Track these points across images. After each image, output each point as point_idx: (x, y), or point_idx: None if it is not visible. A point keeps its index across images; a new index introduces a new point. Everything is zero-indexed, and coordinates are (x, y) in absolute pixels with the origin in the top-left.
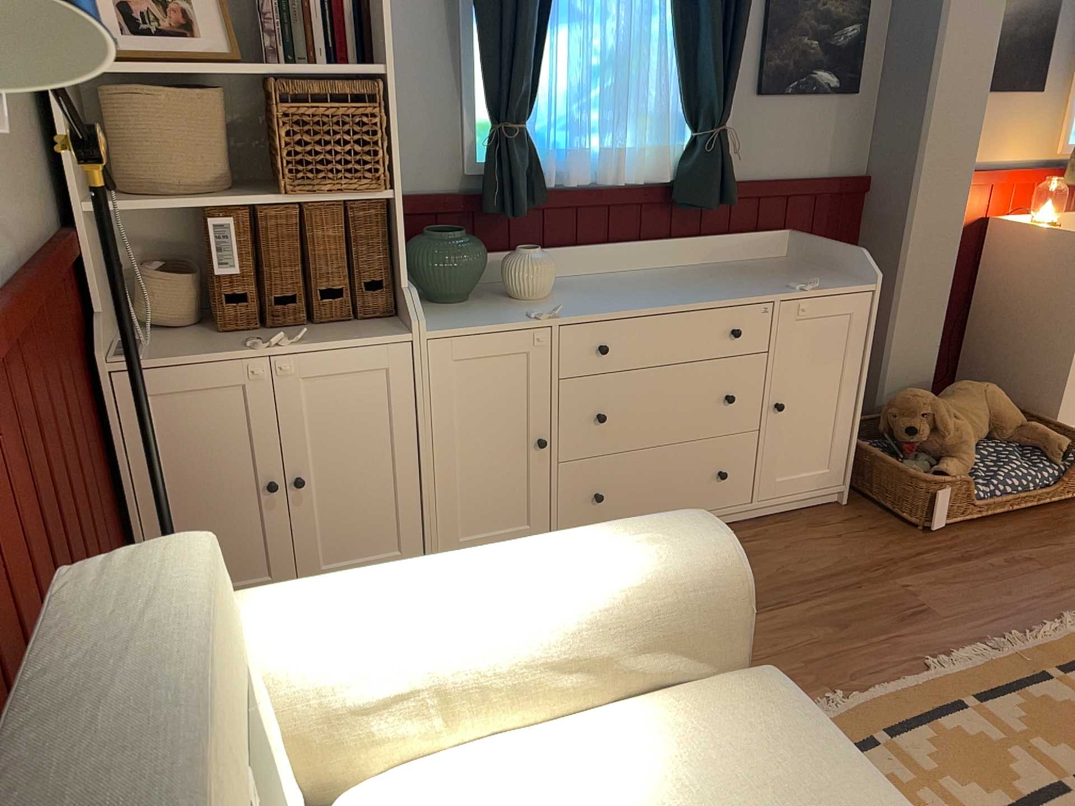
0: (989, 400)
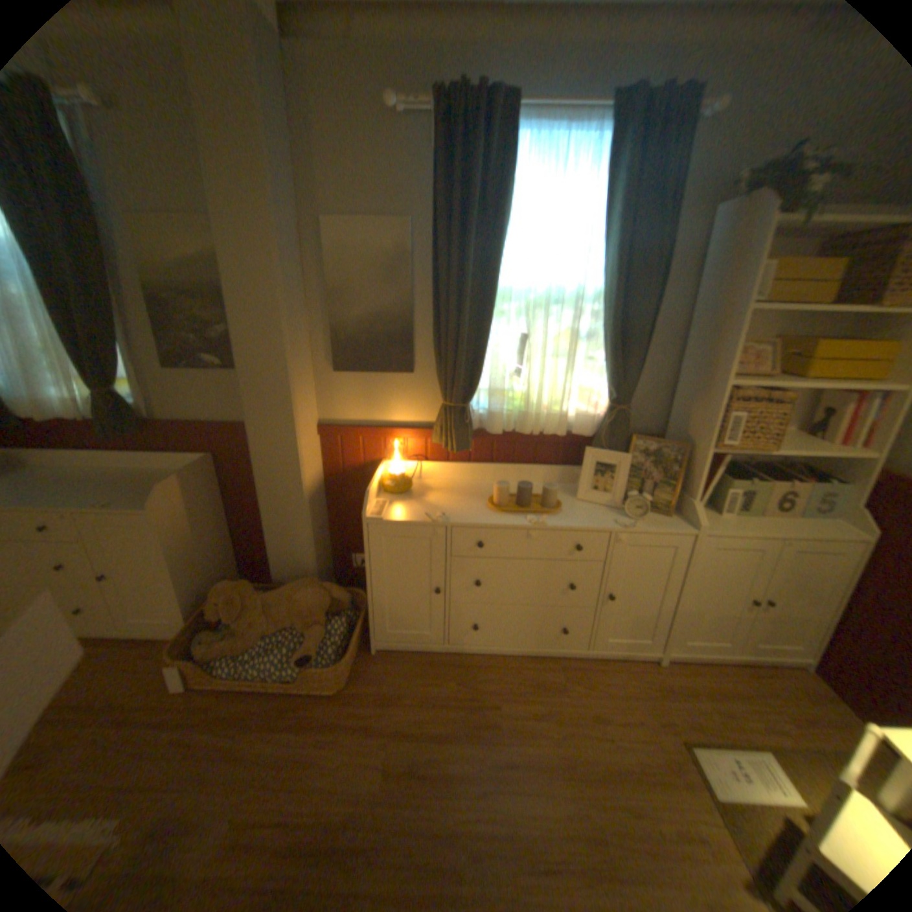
0: (294, 602)
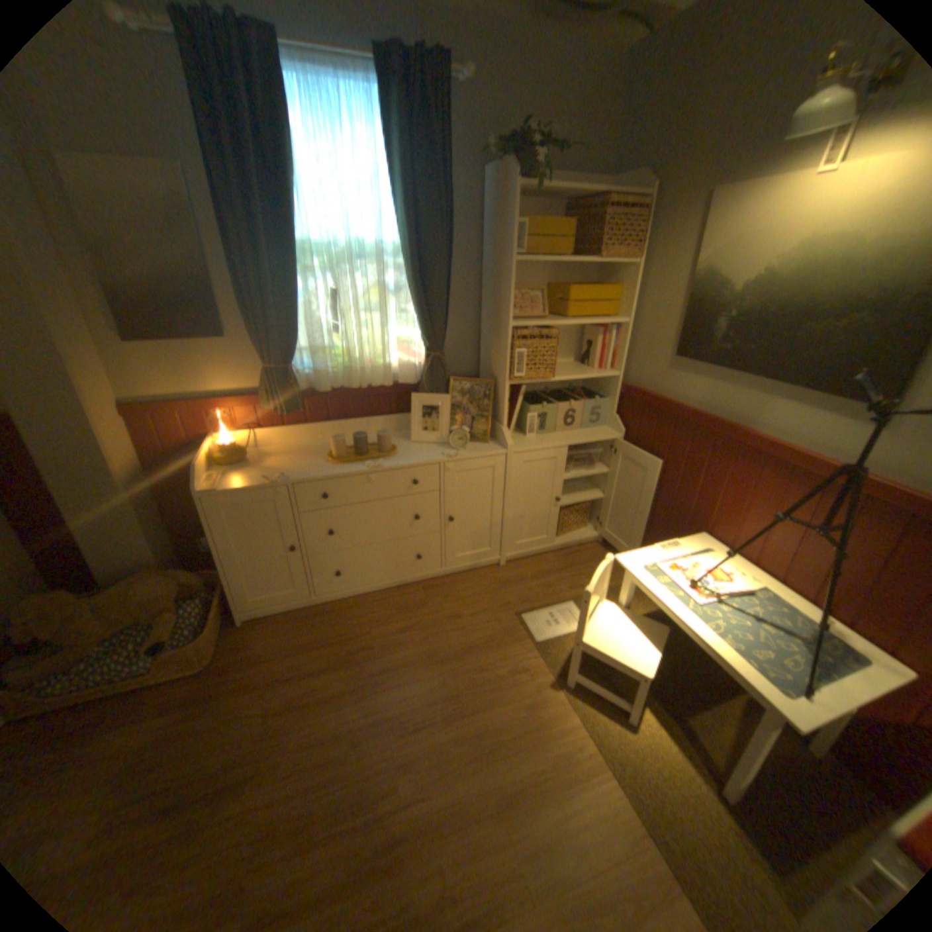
0: (130, 597)
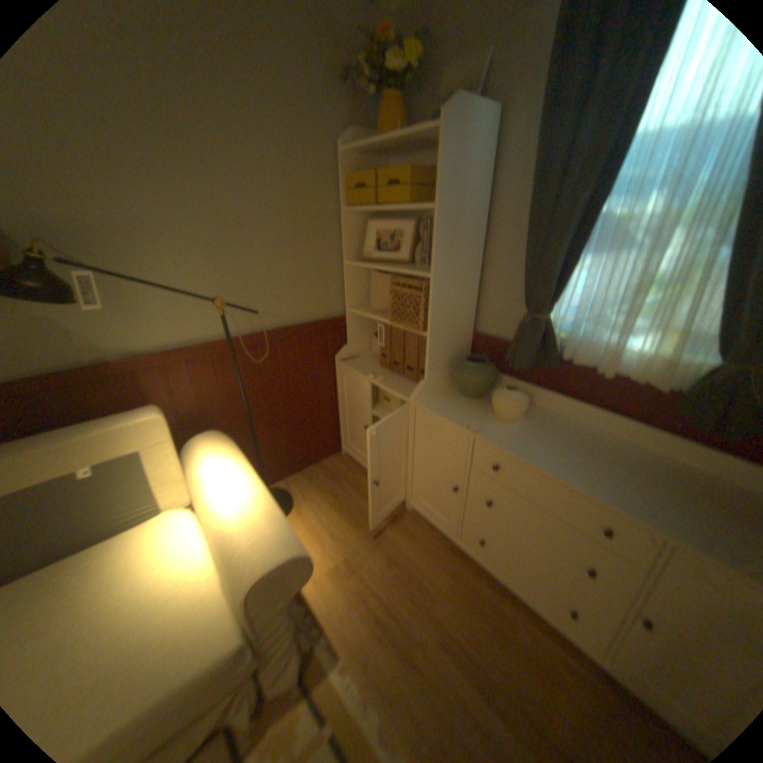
0: None
